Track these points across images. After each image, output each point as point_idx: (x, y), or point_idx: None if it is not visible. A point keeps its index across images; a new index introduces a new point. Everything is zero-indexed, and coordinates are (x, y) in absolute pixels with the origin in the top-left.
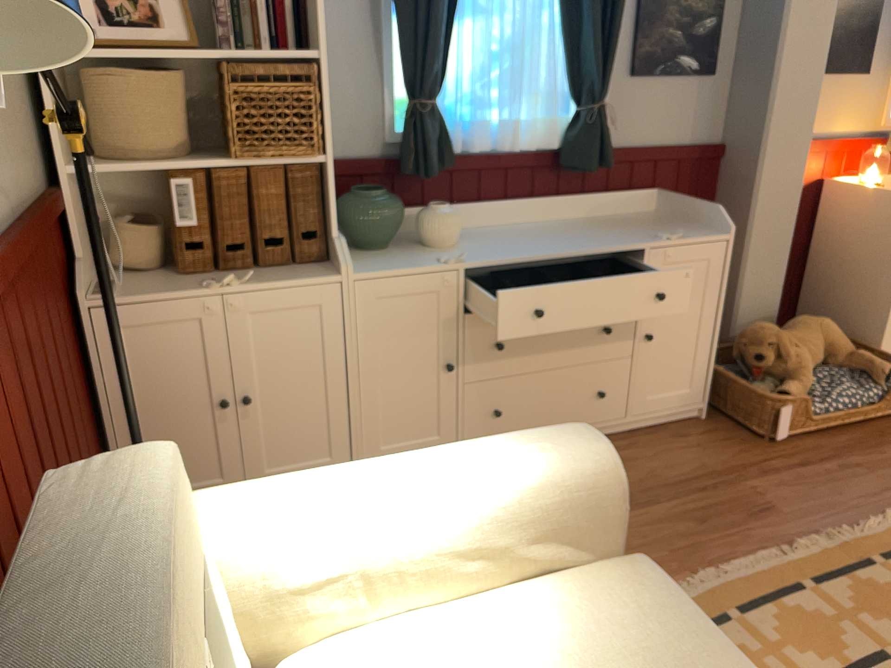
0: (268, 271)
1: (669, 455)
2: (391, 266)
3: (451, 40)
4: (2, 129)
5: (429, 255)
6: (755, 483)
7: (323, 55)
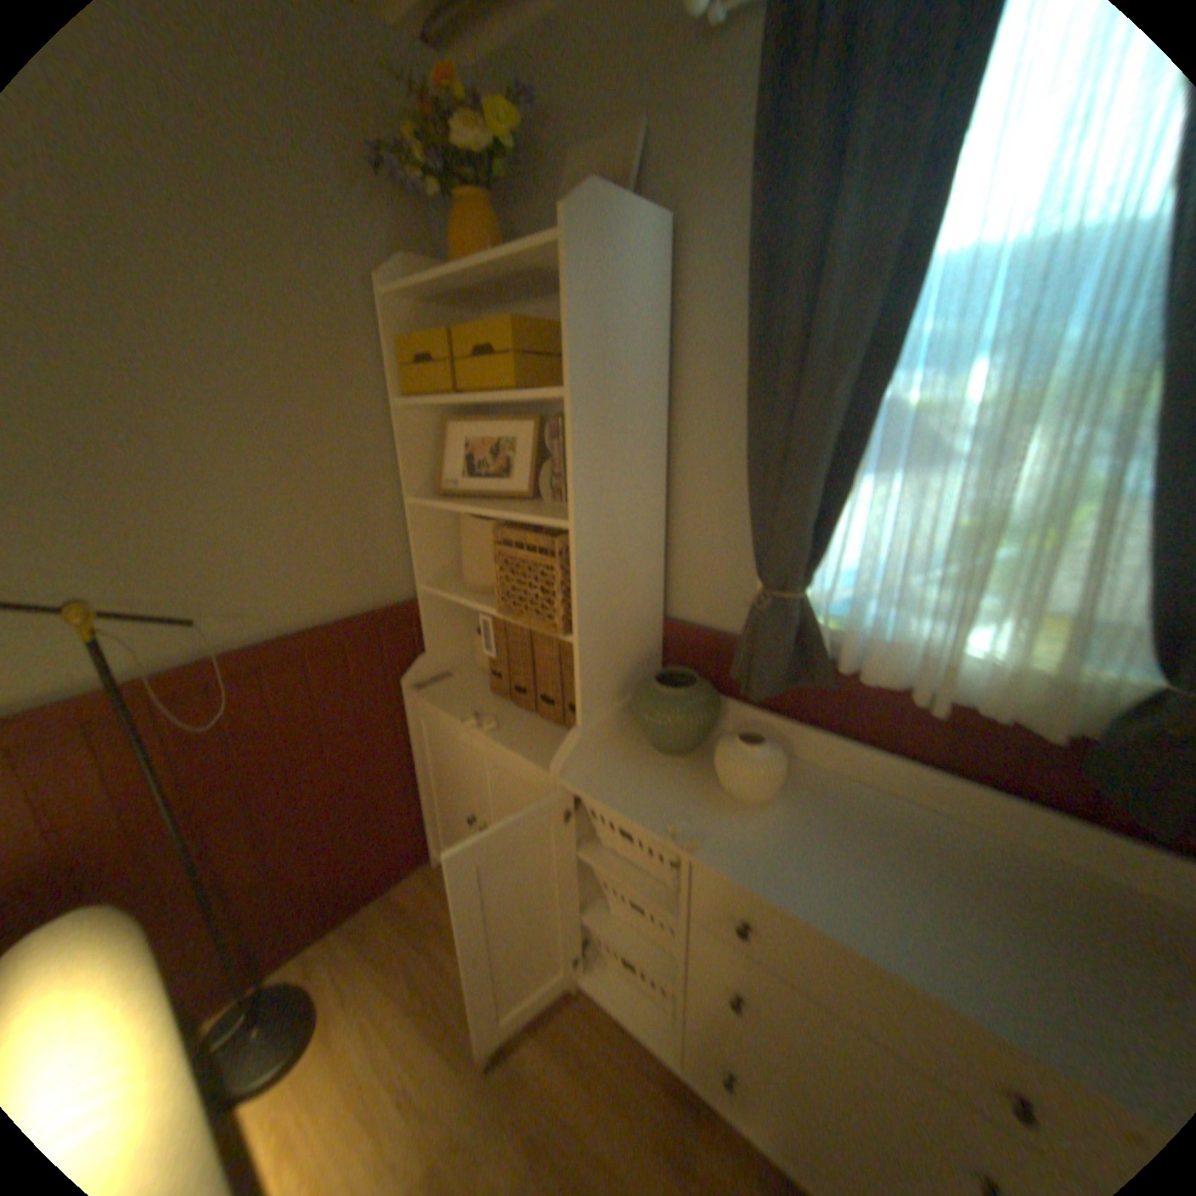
0: (538, 725)
1: None
2: (618, 795)
3: (851, 506)
4: (307, 566)
5: (689, 806)
6: None
7: (578, 527)
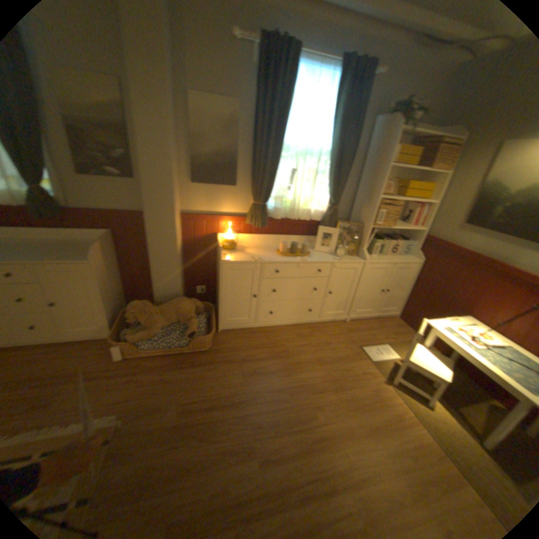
0: None
1: (60, 360)
2: None
3: None
4: None
5: None
6: (70, 385)
7: None
